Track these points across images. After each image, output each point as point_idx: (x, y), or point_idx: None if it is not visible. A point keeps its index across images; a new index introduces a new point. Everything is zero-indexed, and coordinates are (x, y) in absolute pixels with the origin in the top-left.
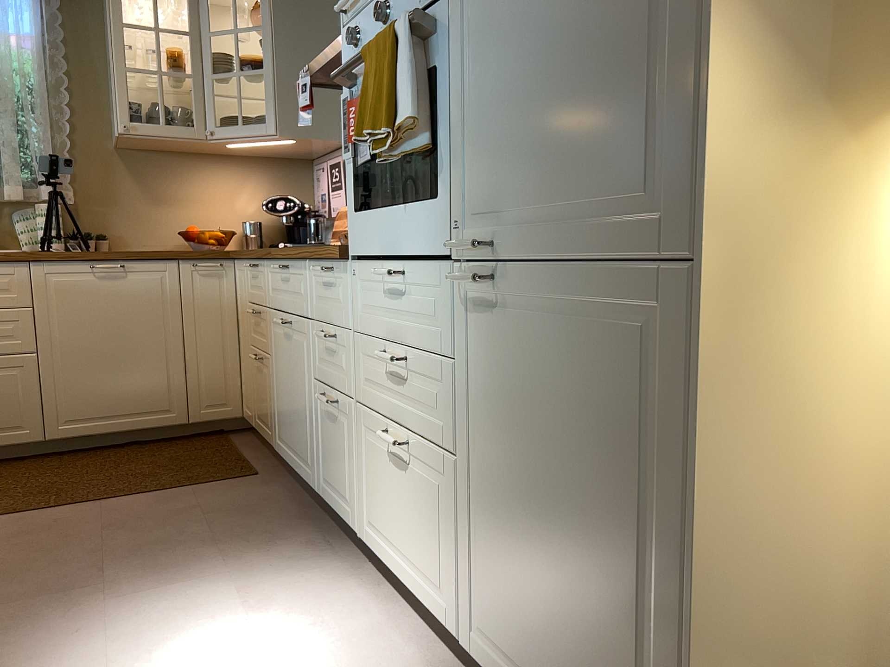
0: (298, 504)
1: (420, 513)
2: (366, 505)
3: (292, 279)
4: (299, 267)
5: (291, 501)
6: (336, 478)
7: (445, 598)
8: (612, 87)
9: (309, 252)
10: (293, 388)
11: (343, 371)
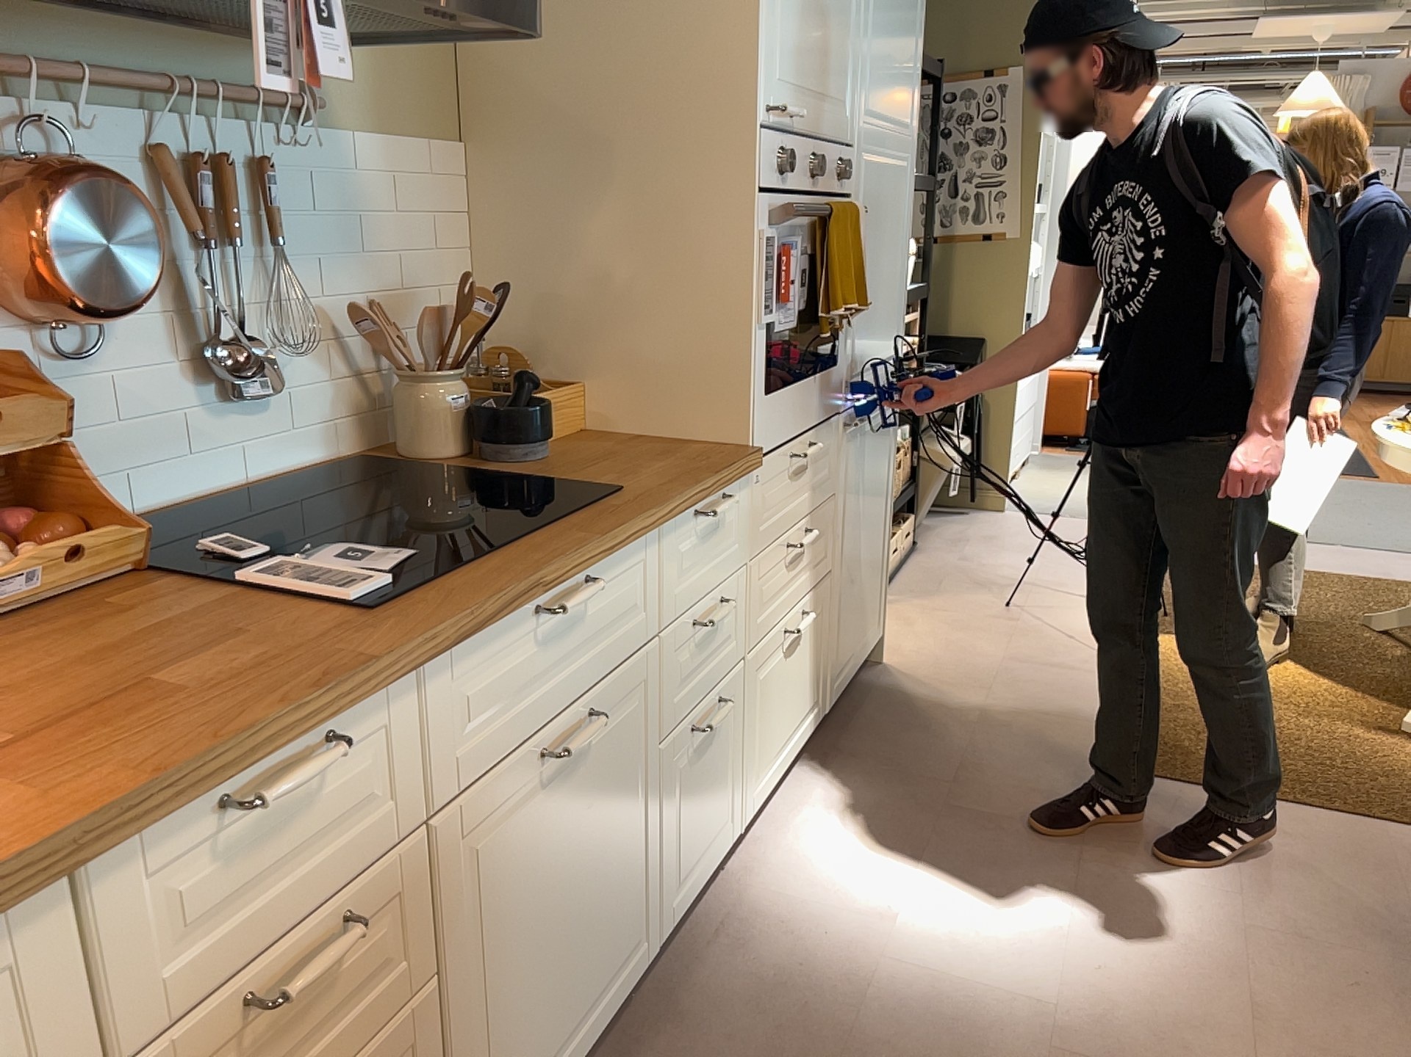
0: None
1: (805, 660)
2: (751, 764)
3: (596, 601)
4: (631, 551)
5: None
6: (705, 824)
7: (816, 698)
8: (889, 304)
9: (702, 489)
10: (589, 859)
11: (728, 637)
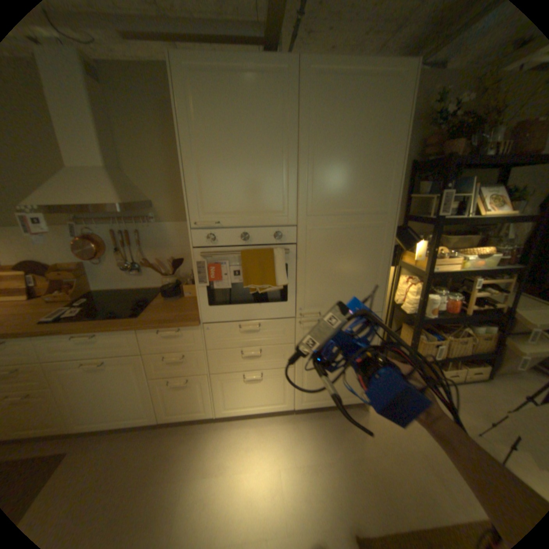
0: (129, 439)
1: (267, 389)
2: (219, 404)
3: (101, 341)
4: (116, 334)
5: (121, 441)
6: (183, 408)
7: (282, 403)
8: (360, 281)
9: (149, 326)
10: (110, 392)
11: (191, 367)
